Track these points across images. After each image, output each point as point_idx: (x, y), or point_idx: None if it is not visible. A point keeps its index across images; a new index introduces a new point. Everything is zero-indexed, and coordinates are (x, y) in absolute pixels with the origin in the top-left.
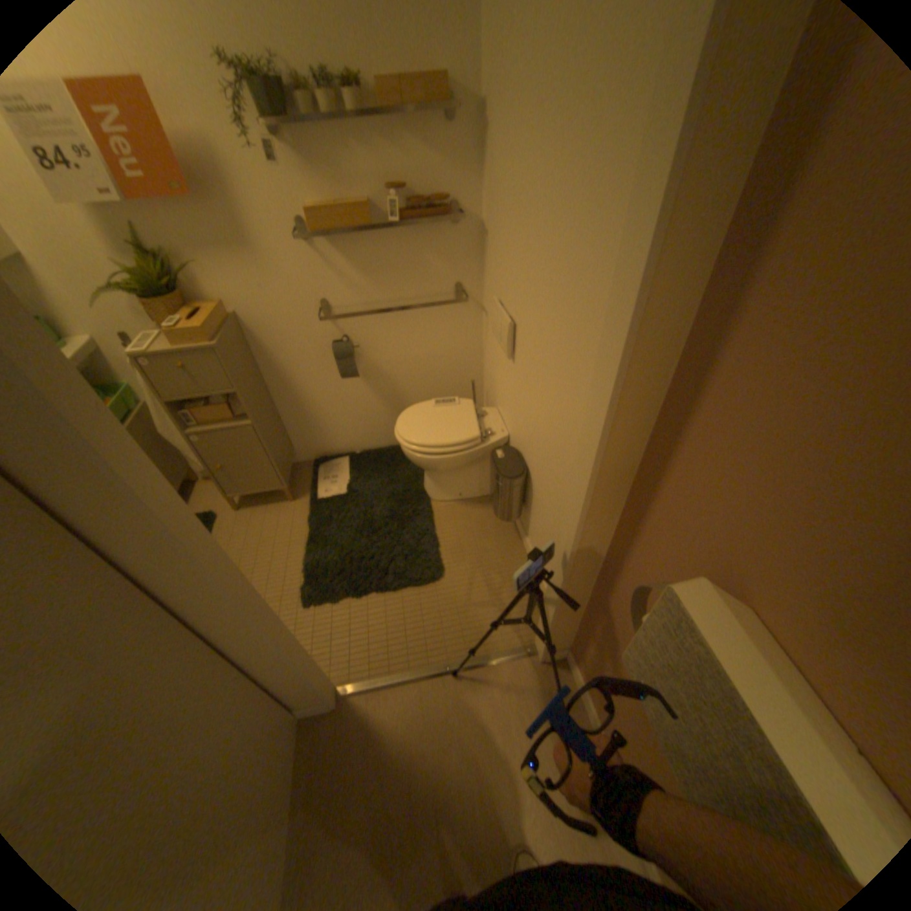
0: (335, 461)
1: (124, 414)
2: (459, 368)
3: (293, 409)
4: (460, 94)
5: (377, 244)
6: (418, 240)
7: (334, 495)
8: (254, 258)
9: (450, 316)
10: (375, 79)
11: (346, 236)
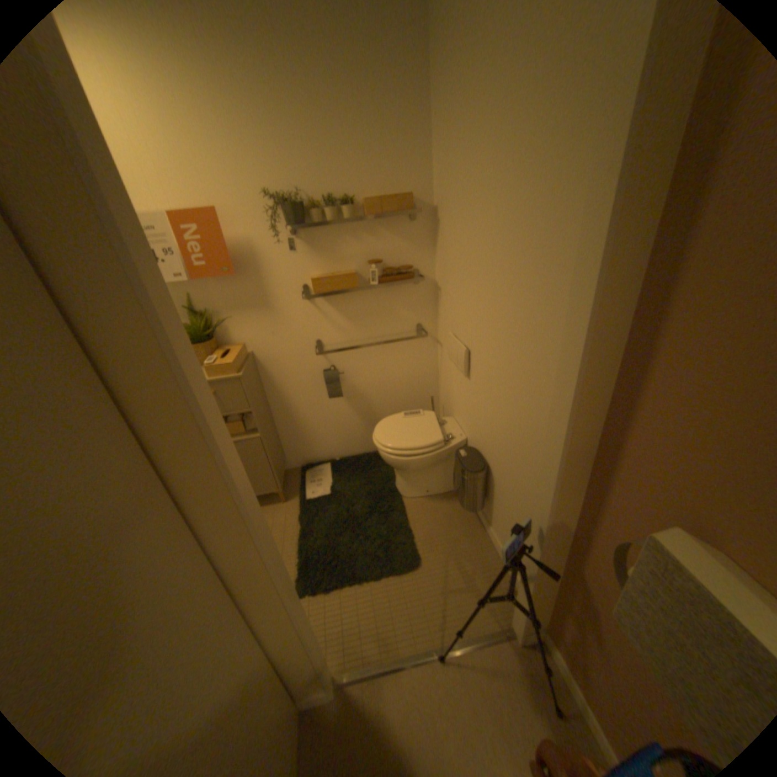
0: (319, 467)
1: None
2: (420, 387)
3: (288, 425)
4: (419, 205)
5: (360, 300)
6: (389, 296)
7: (320, 496)
8: (271, 314)
9: (413, 348)
10: (363, 200)
11: (338, 296)
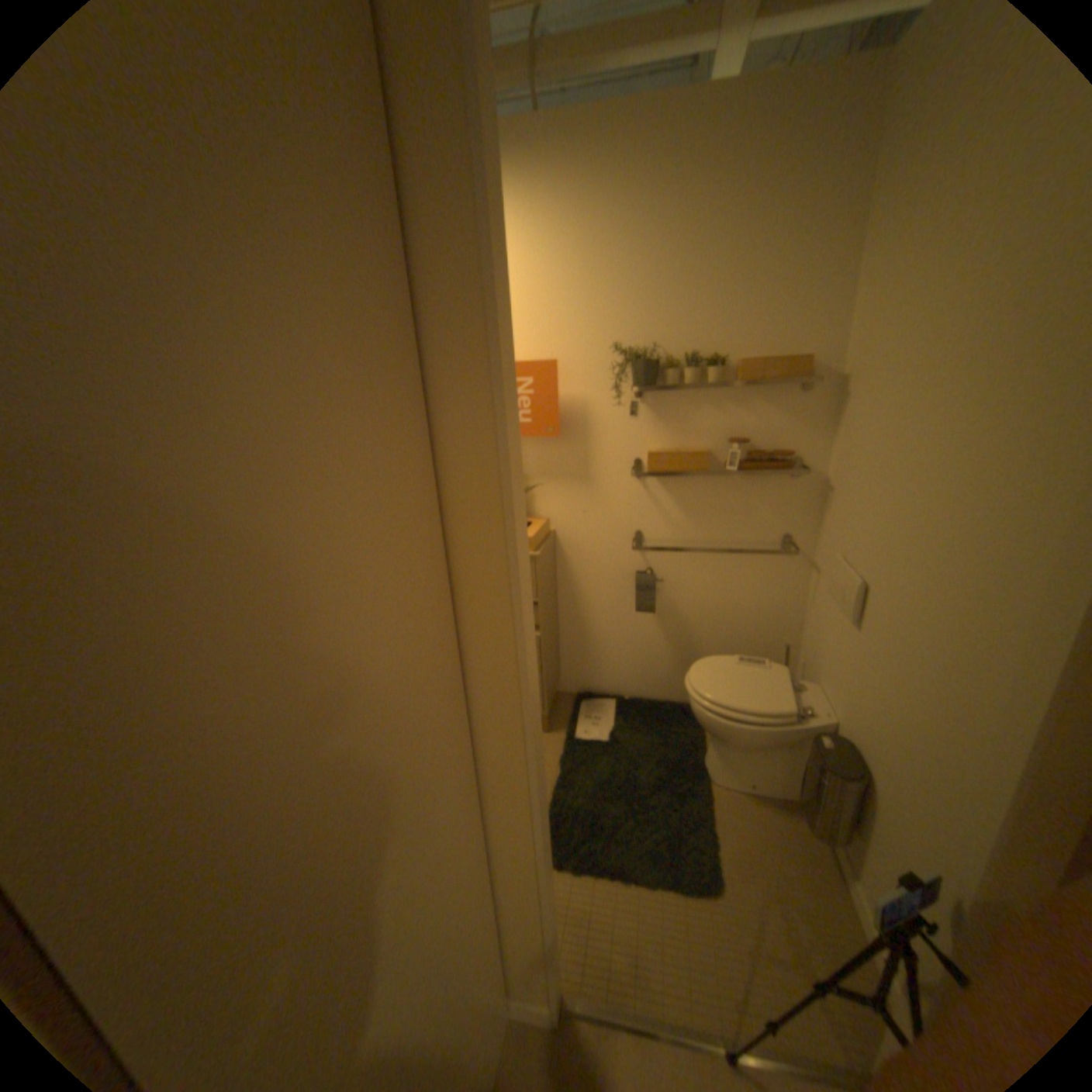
0: (600, 701)
1: None
2: (771, 627)
3: (574, 632)
4: (821, 371)
5: (706, 488)
6: (750, 488)
7: (594, 739)
8: (588, 488)
9: (772, 566)
10: (739, 360)
11: (678, 478)
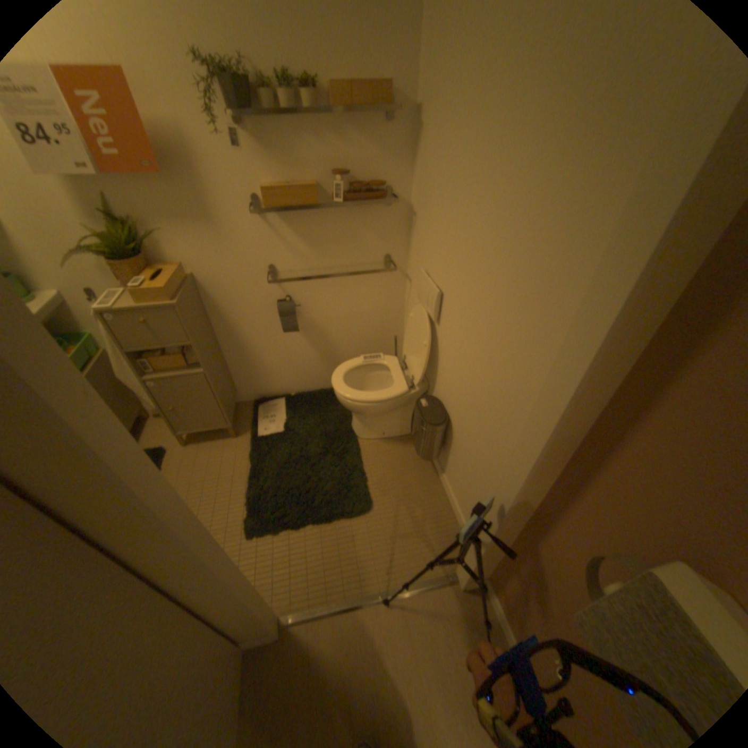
0: (272, 402)
1: (85, 361)
2: (383, 325)
3: (238, 357)
4: (399, 99)
5: (320, 220)
6: (356, 218)
7: (272, 433)
8: (212, 228)
9: (379, 281)
10: (328, 82)
11: (295, 212)
